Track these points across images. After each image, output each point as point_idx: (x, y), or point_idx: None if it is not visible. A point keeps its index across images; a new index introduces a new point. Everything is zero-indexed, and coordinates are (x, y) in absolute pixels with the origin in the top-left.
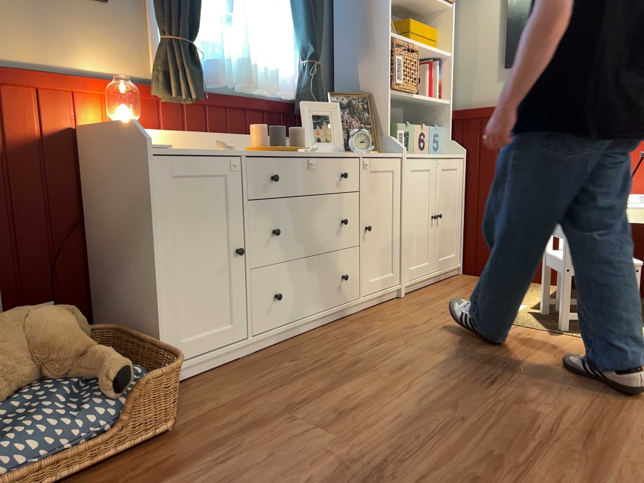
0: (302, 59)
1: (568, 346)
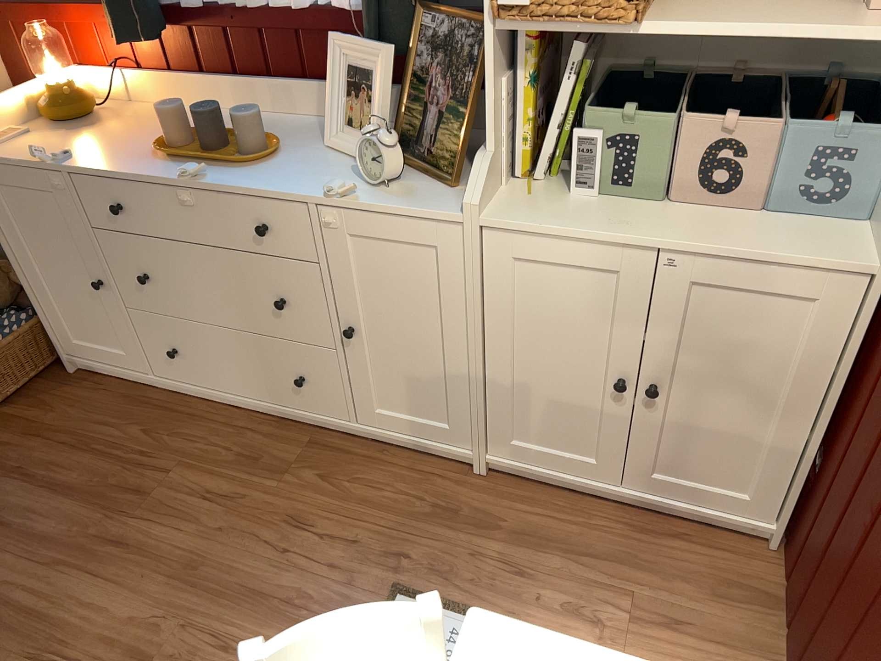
0: None
1: None
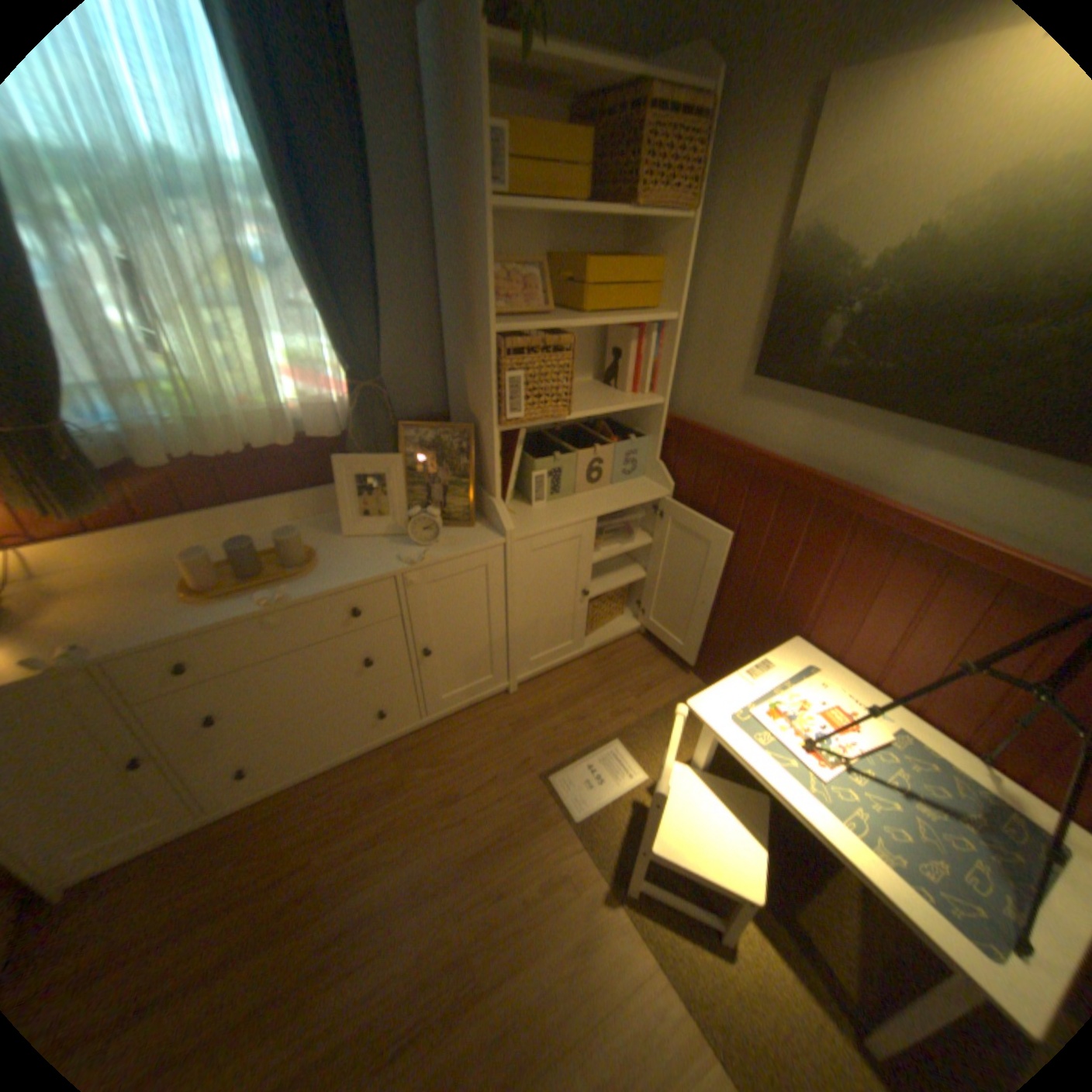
0: (345, 372)
1: (599, 957)
